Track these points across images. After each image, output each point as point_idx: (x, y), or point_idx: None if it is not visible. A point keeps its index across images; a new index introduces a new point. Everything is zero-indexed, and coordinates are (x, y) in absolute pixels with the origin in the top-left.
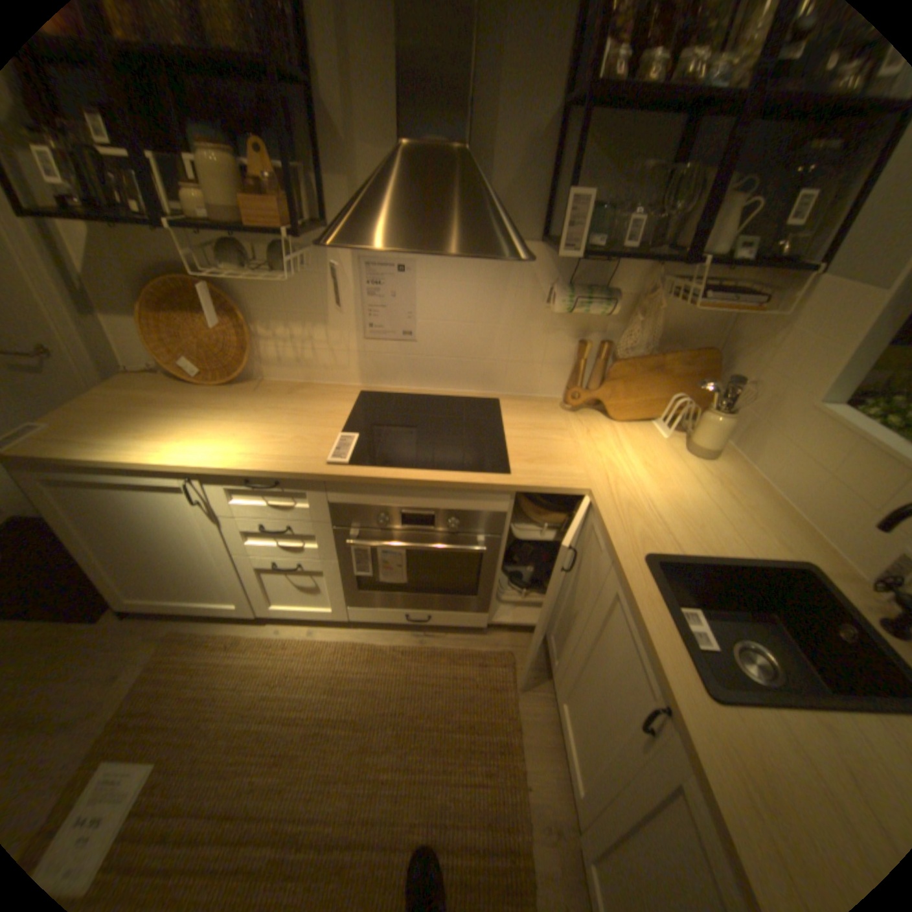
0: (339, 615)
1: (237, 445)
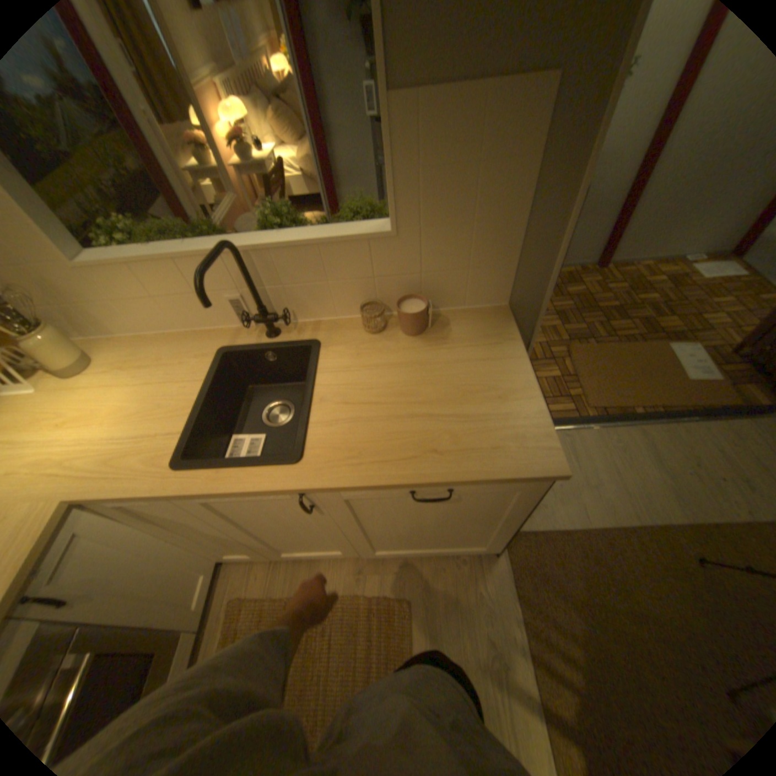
0: None
1: None
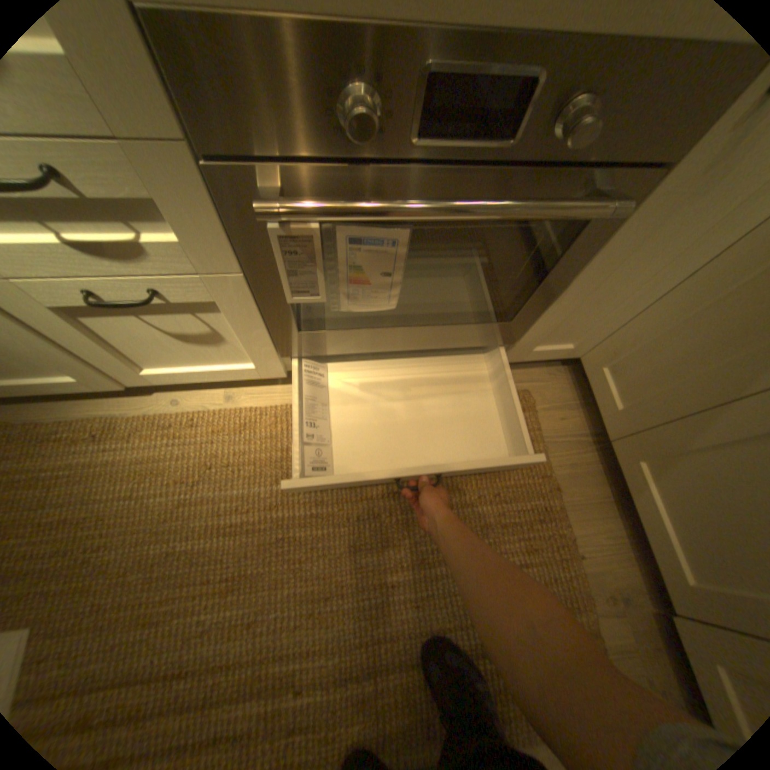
0: (270, 368)
1: None
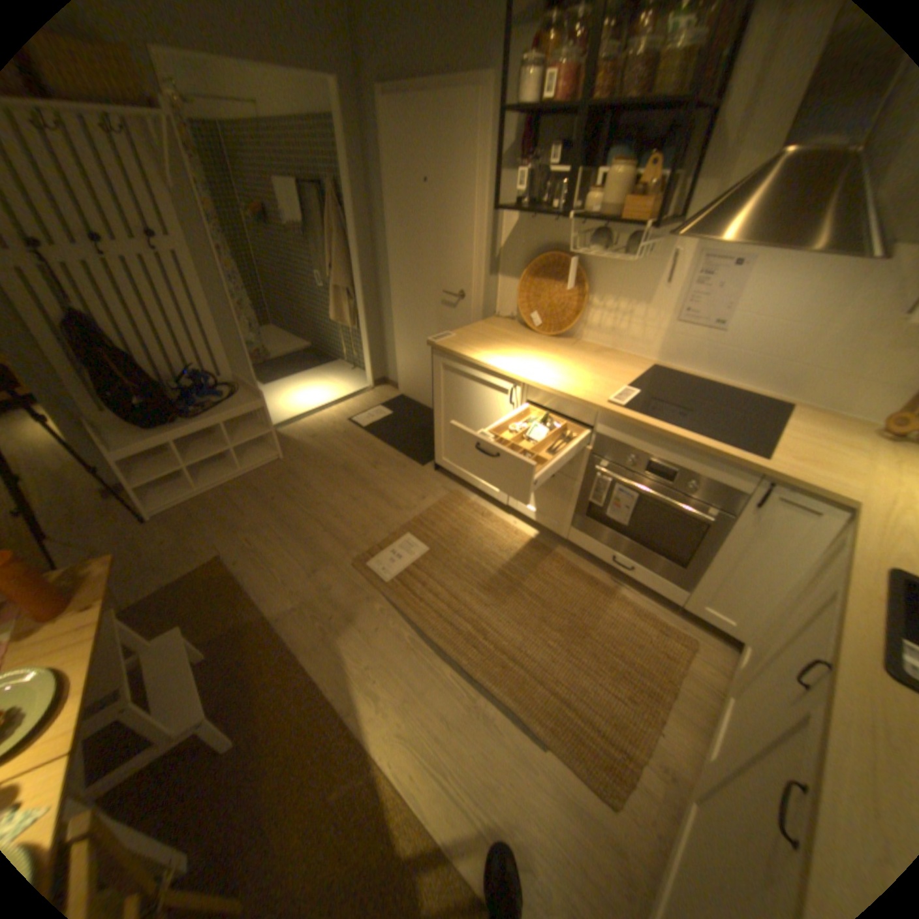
0: (563, 530)
1: (551, 373)
